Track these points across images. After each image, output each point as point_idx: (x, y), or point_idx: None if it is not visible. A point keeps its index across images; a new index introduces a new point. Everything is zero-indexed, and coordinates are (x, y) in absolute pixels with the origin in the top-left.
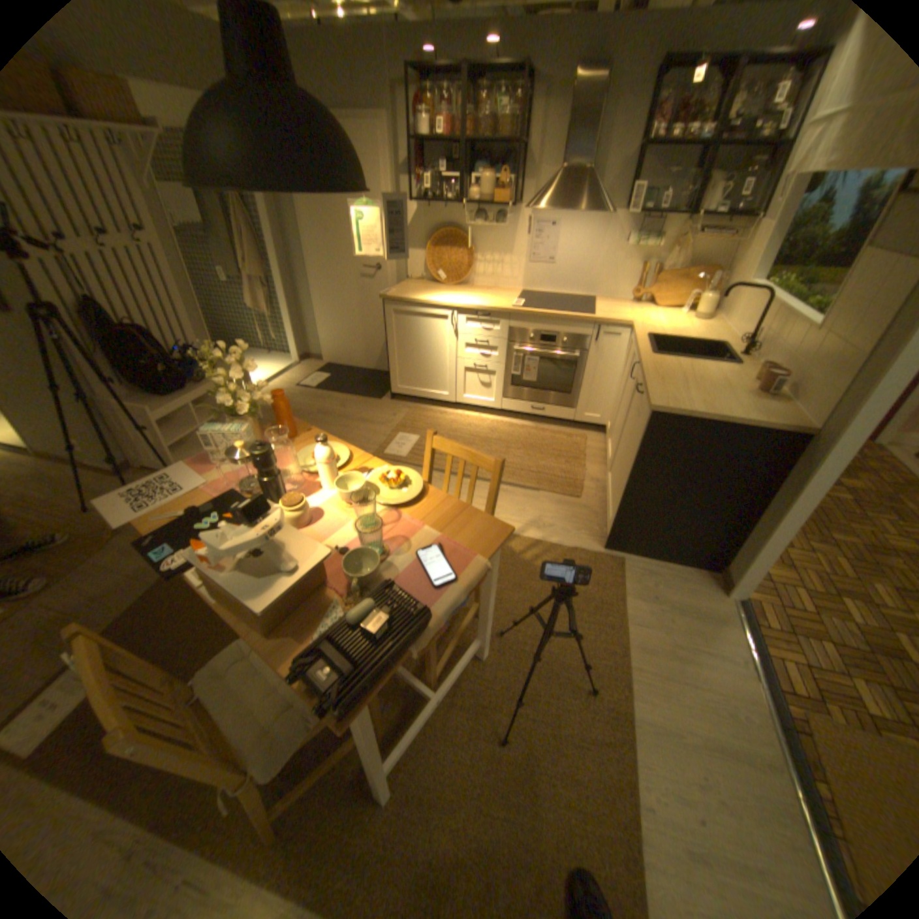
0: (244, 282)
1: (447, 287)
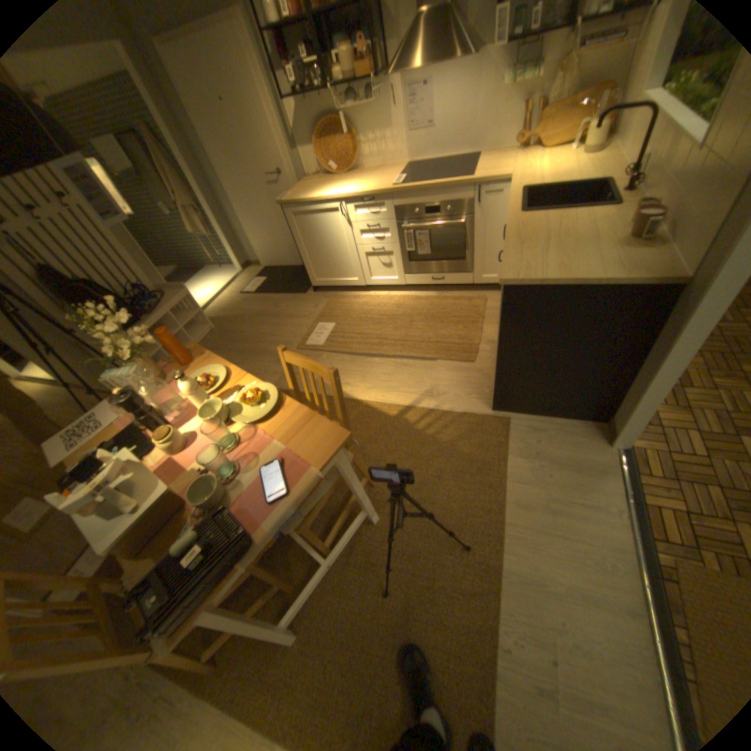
0: (182, 211)
1: (338, 177)
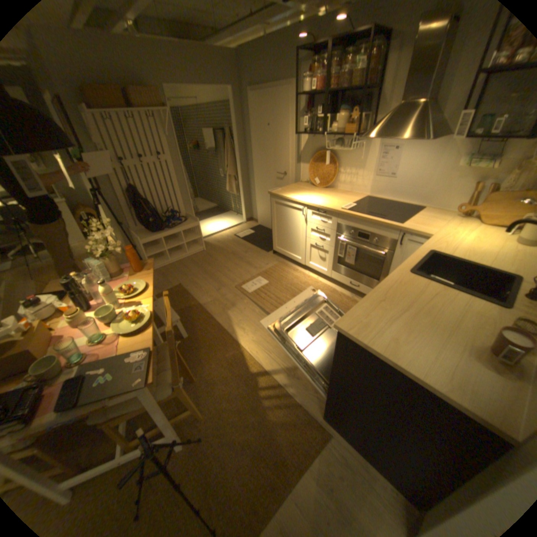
0: (230, 177)
1: (317, 189)
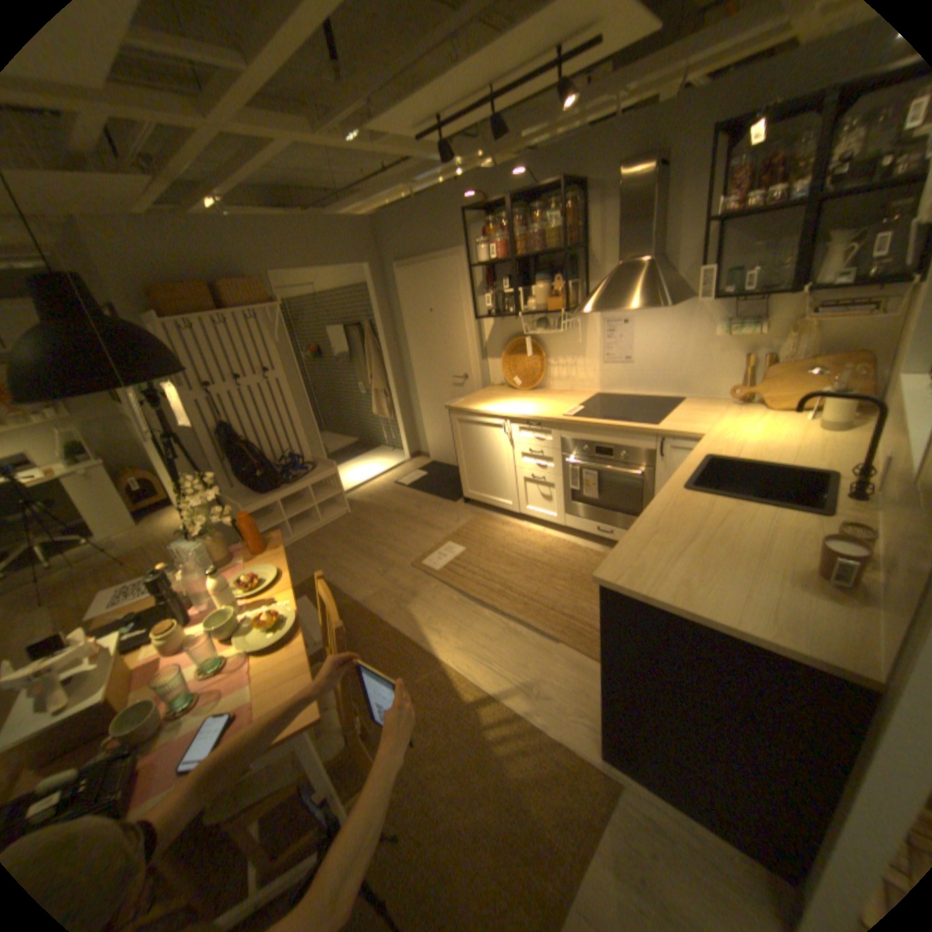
0: (376, 394)
1: (519, 393)
